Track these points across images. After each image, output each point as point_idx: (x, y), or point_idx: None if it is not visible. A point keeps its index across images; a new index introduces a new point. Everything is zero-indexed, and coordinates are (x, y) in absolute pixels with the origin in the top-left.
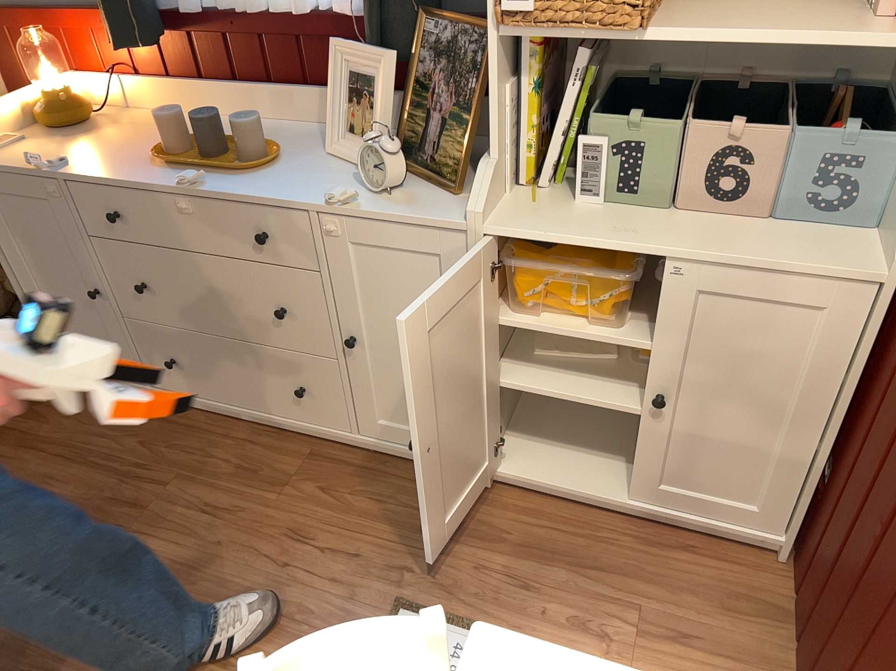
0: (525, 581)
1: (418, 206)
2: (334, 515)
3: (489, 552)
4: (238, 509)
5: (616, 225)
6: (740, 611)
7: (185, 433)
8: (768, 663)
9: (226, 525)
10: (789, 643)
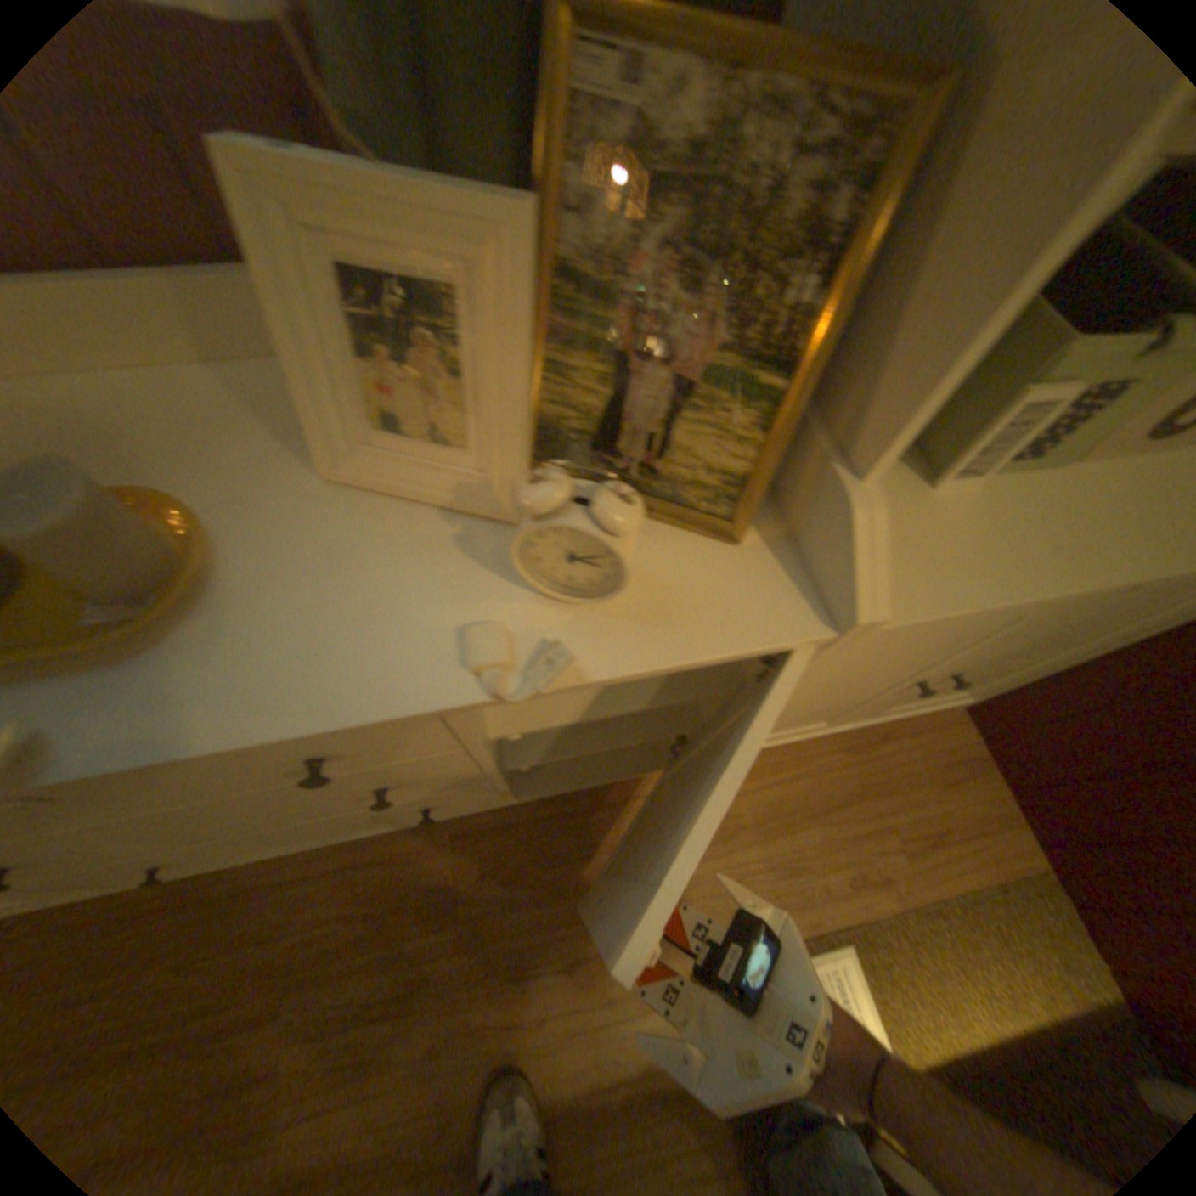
0: (795, 872)
1: (690, 607)
2: (548, 921)
3: (740, 860)
4: (415, 997)
5: (1047, 531)
6: (966, 788)
7: (234, 921)
8: (1011, 830)
9: (418, 1032)
10: (1015, 800)
